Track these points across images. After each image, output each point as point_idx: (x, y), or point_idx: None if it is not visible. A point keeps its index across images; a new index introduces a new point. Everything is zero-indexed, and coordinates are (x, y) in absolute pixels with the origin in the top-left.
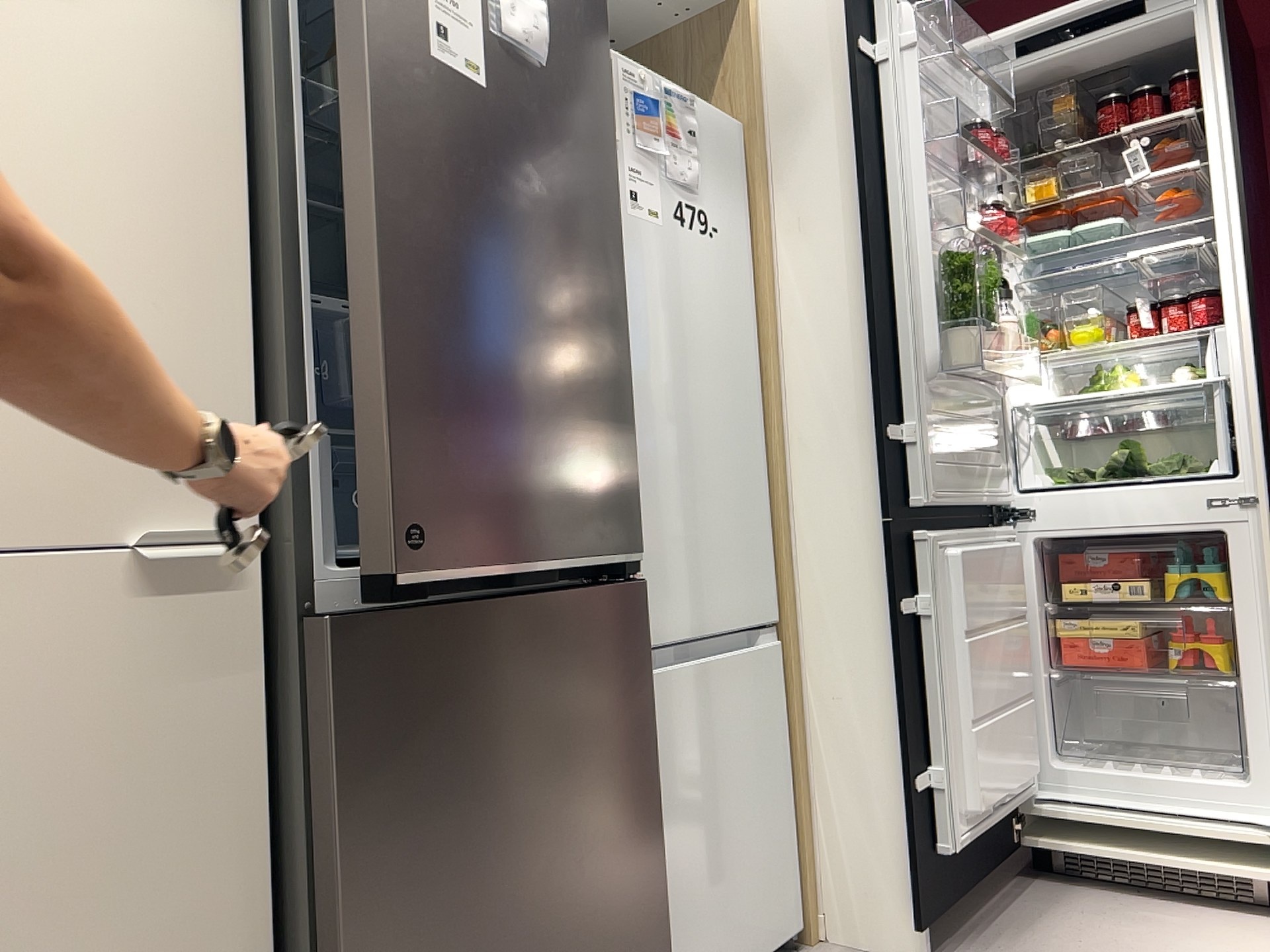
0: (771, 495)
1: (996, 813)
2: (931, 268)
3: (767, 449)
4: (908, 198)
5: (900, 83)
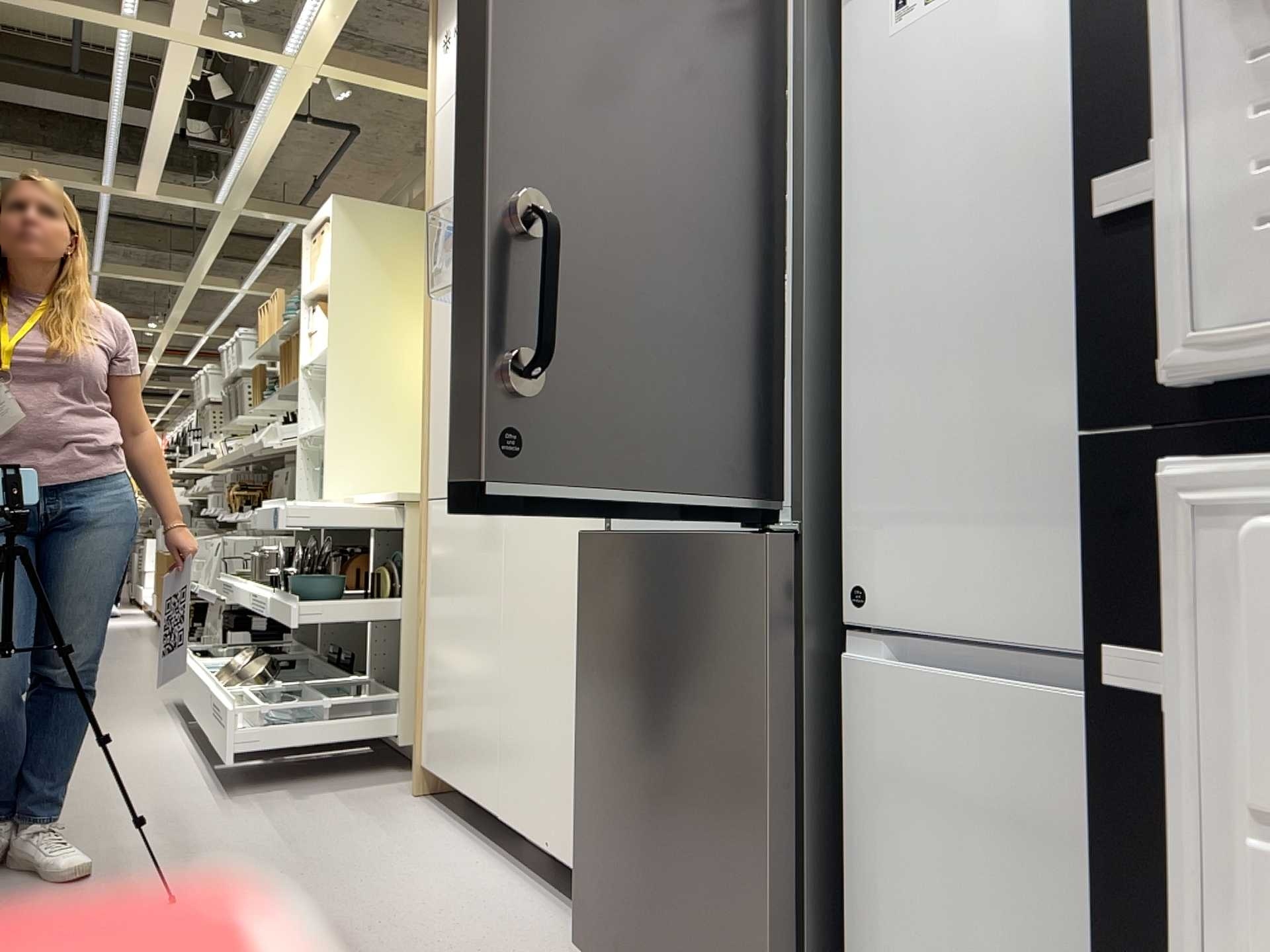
0: None
1: None
2: None
3: None
4: None
5: None
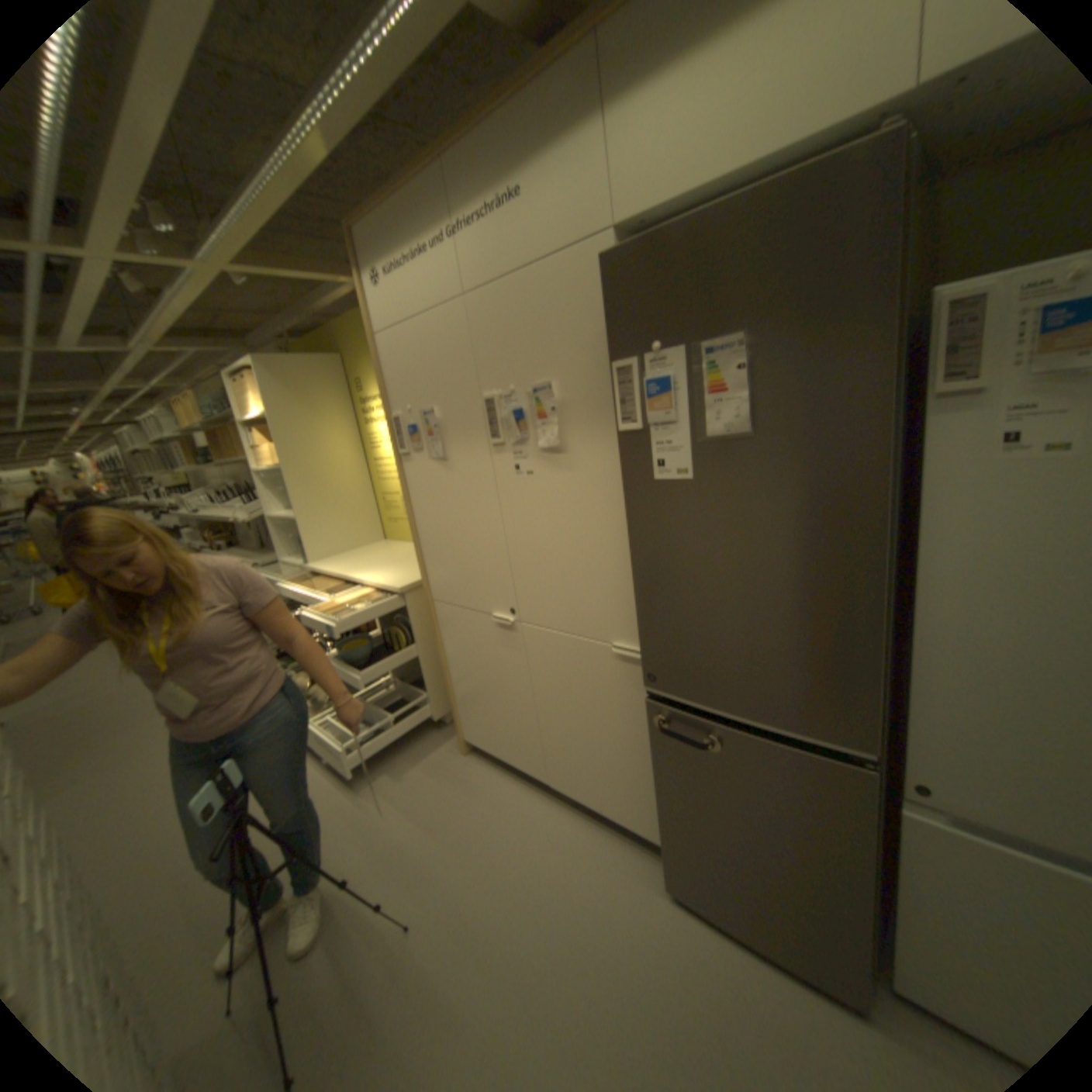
0: None
1: None
2: None
3: None
4: None
5: None
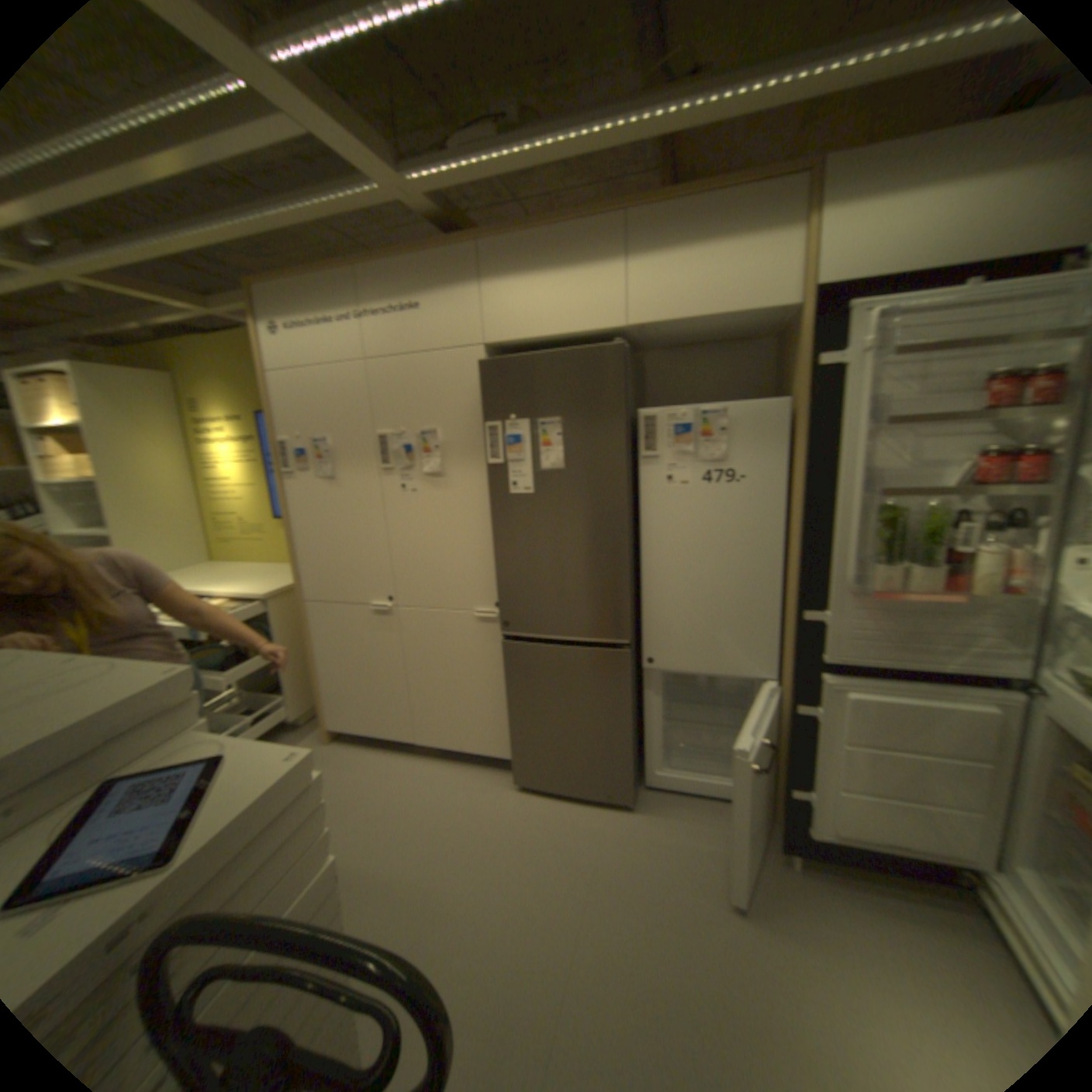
0: (787, 615)
1: (890, 851)
2: (859, 519)
3: (788, 591)
4: (851, 468)
5: (858, 380)
